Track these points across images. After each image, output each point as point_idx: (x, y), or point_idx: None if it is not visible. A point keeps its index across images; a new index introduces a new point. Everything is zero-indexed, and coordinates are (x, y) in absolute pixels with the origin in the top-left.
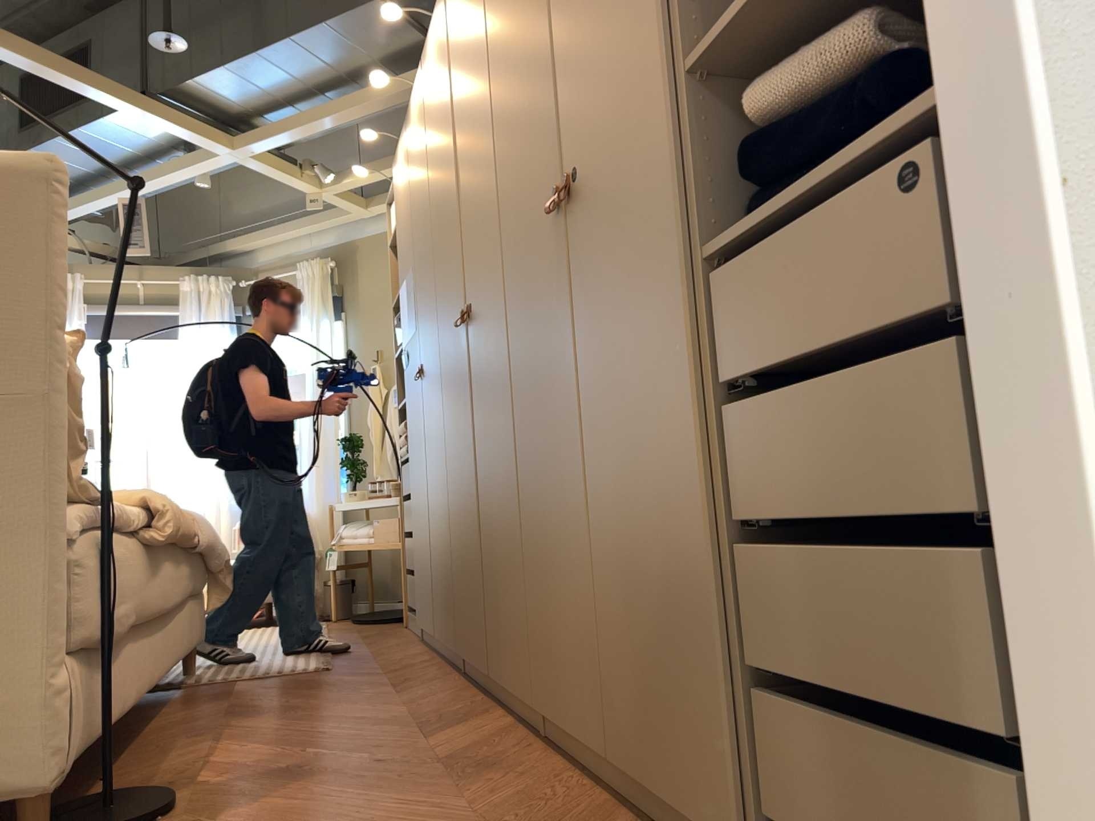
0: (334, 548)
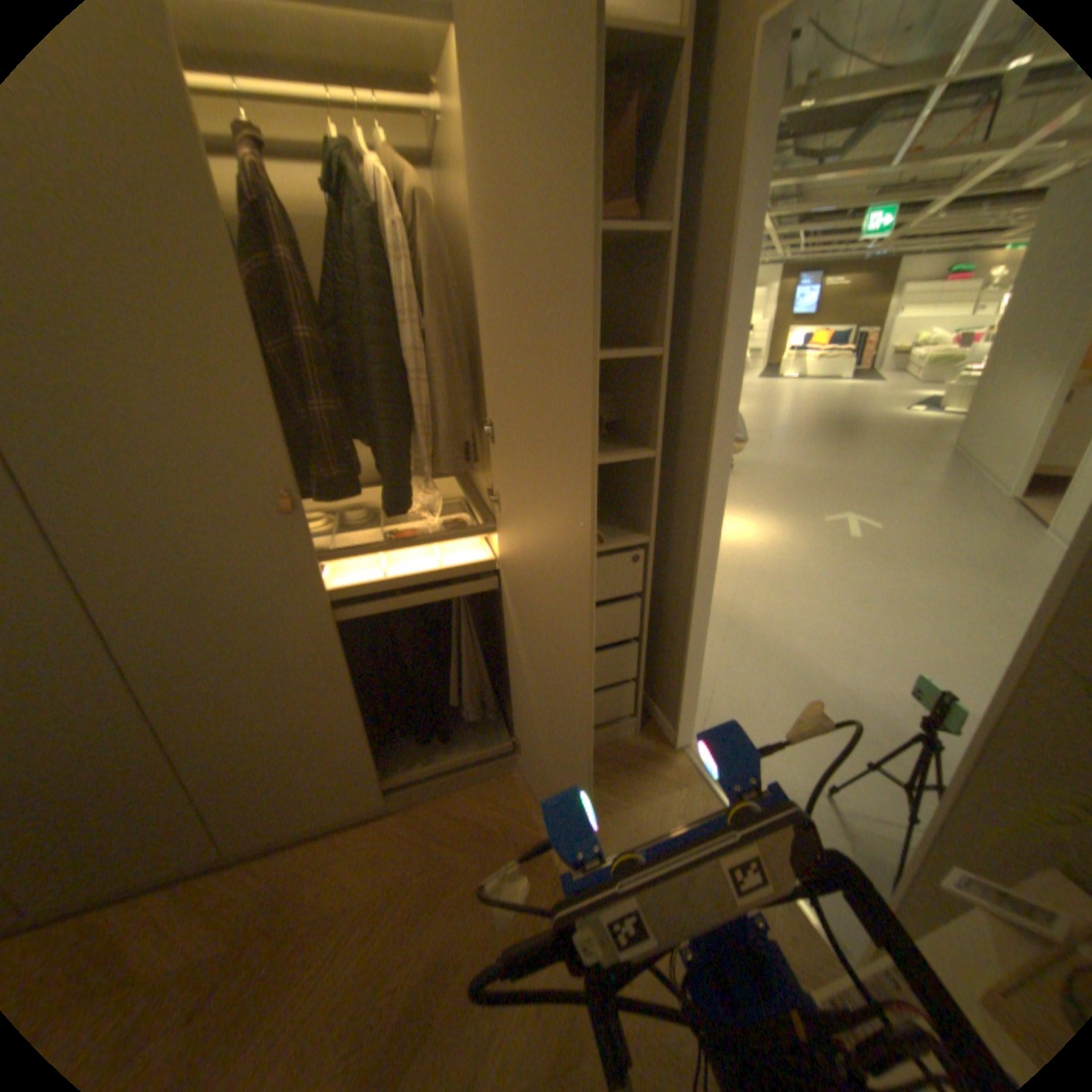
0: None
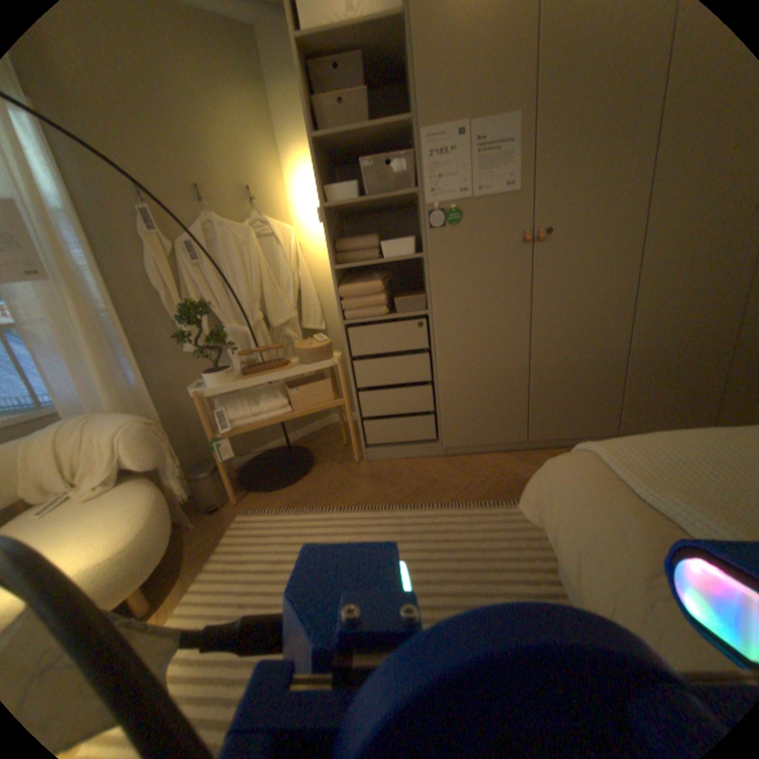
0: (217, 435)
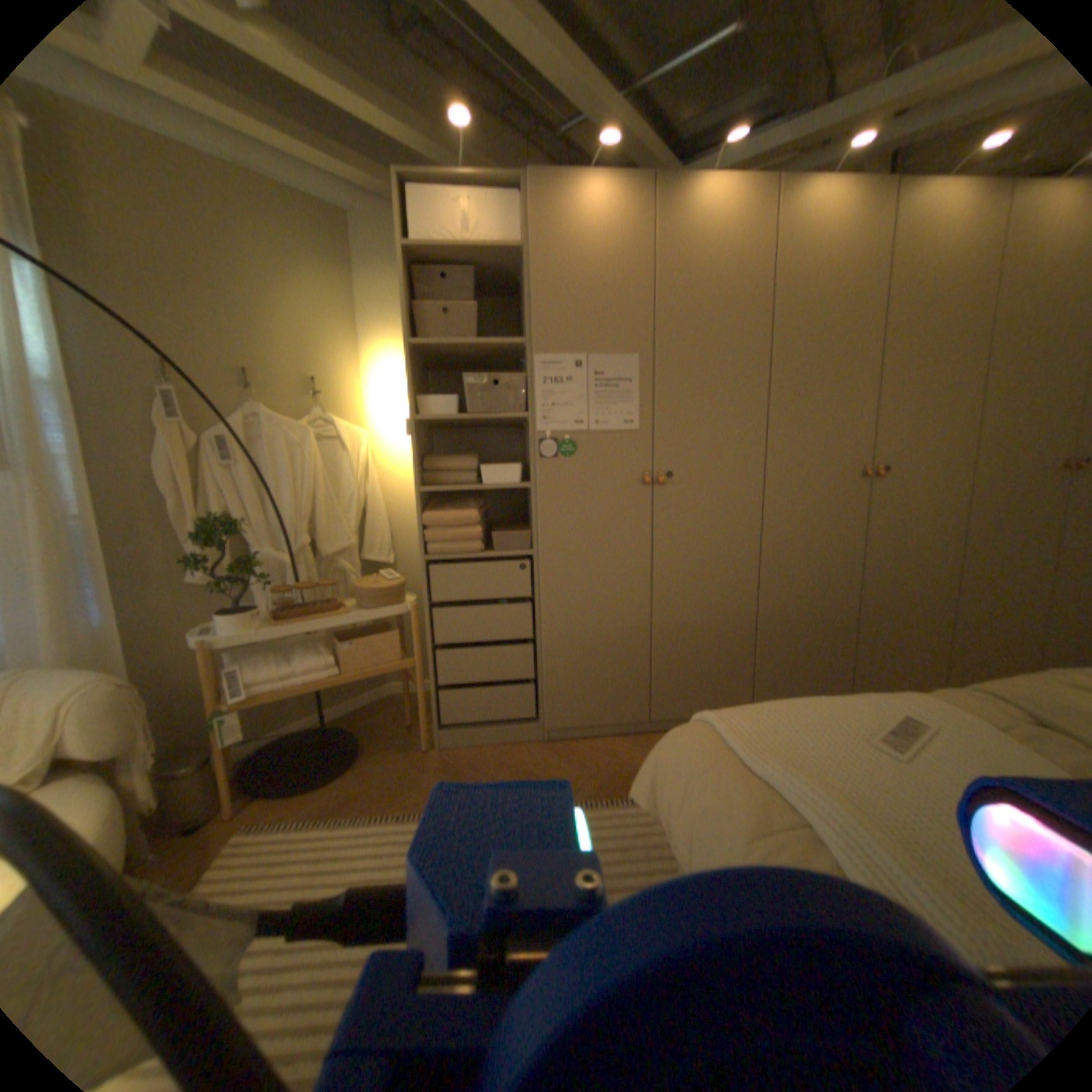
0: (220, 708)
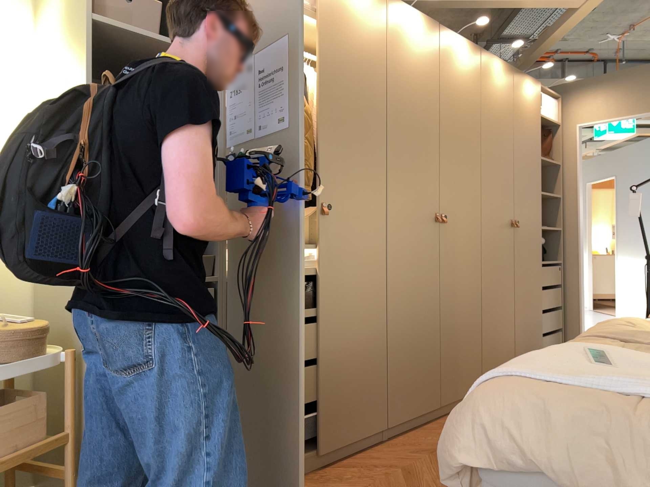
0: None
